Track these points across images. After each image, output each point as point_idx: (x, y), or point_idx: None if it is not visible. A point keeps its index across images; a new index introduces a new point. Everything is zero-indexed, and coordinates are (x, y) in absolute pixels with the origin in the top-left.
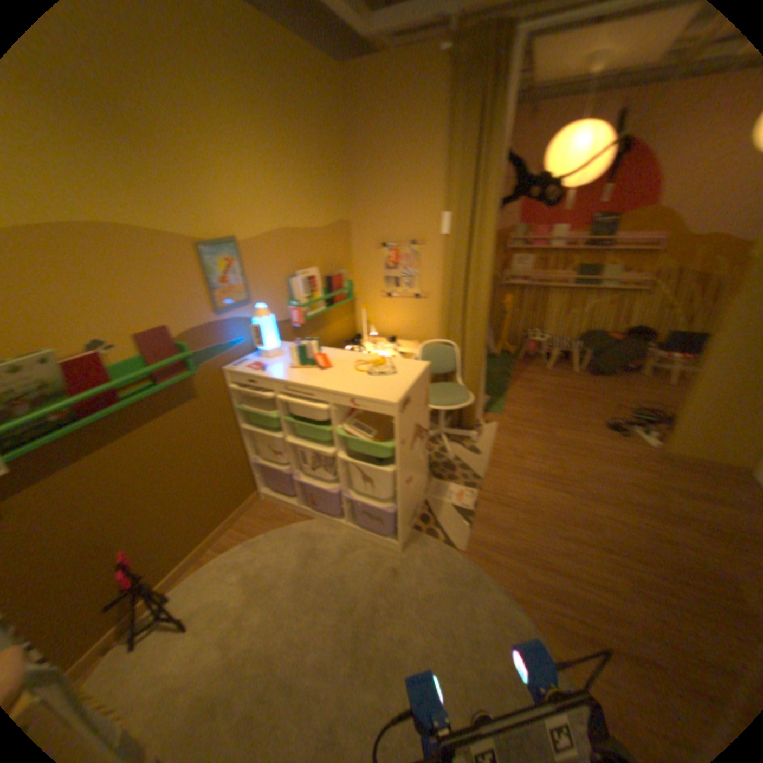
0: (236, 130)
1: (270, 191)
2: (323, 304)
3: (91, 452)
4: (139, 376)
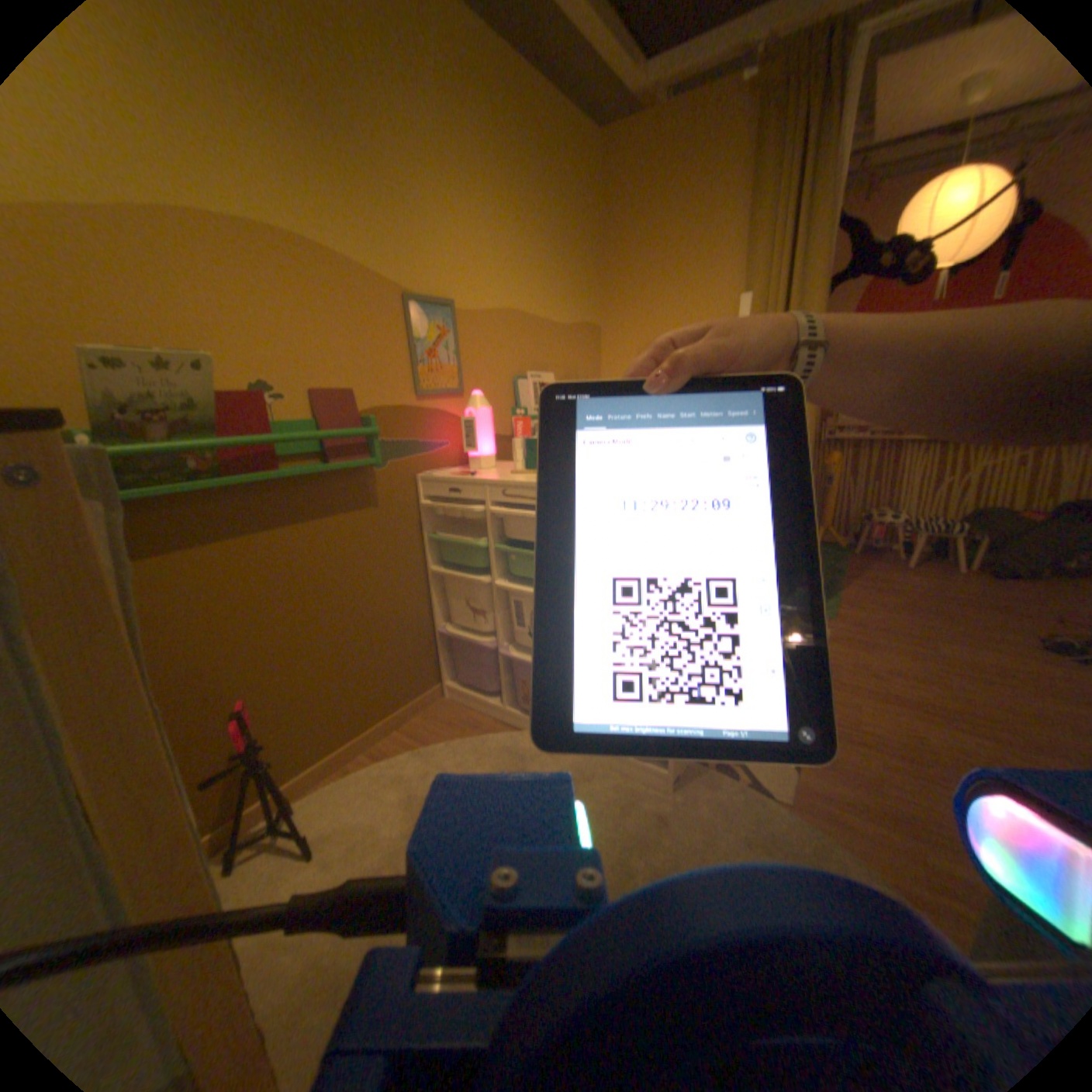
0: (472, 172)
1: (506, 258)
2: None
3: (233, 538)
4: (311, 448)
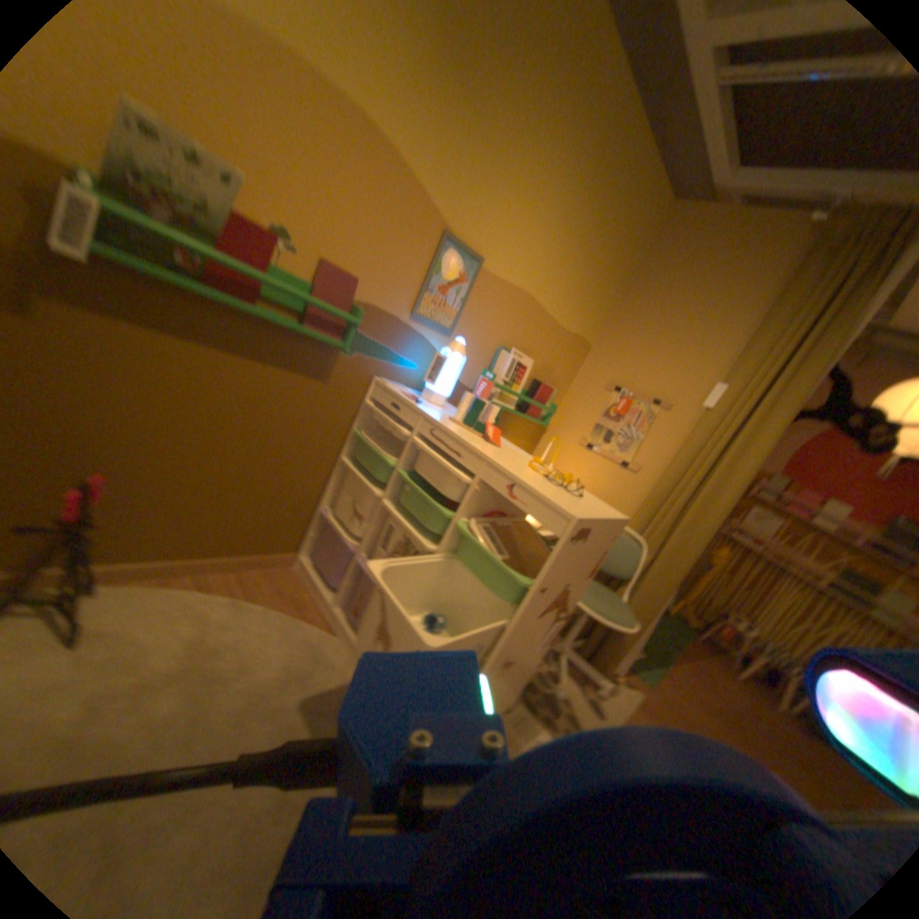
0: (556, 174)
1: (546, 254)
2: (516, 407)
3: (185, 345)
4: (297, 310)
